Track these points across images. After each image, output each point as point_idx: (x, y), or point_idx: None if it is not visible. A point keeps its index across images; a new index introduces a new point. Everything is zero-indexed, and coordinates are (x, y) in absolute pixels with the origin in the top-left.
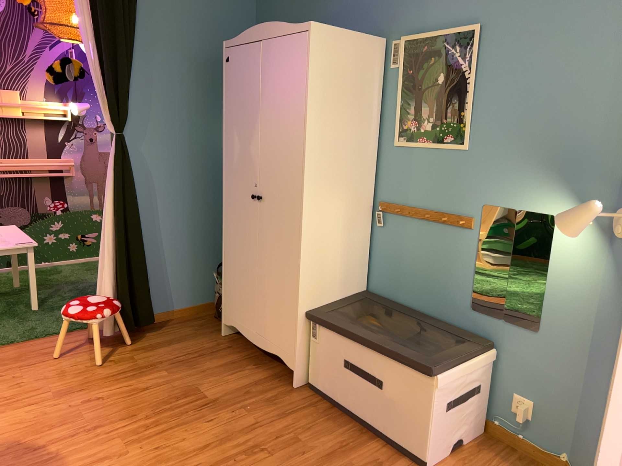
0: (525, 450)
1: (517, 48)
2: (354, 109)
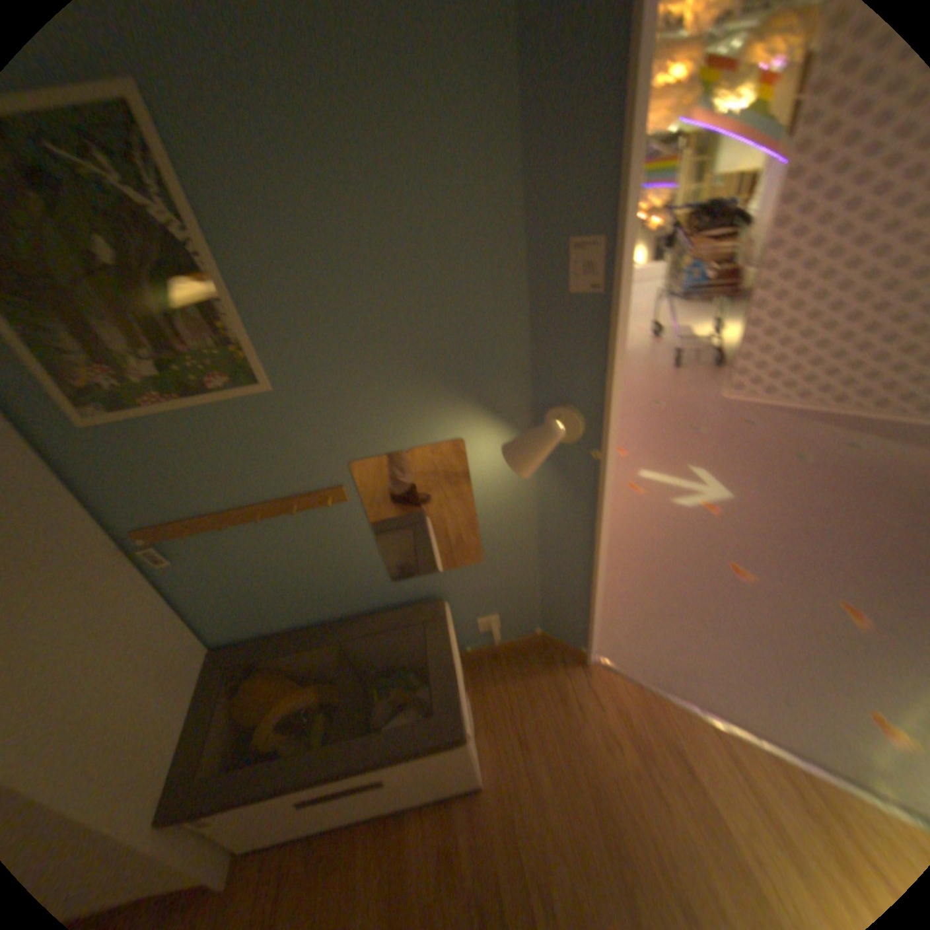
0: (503, 648)
1: (273, 147)
2: None
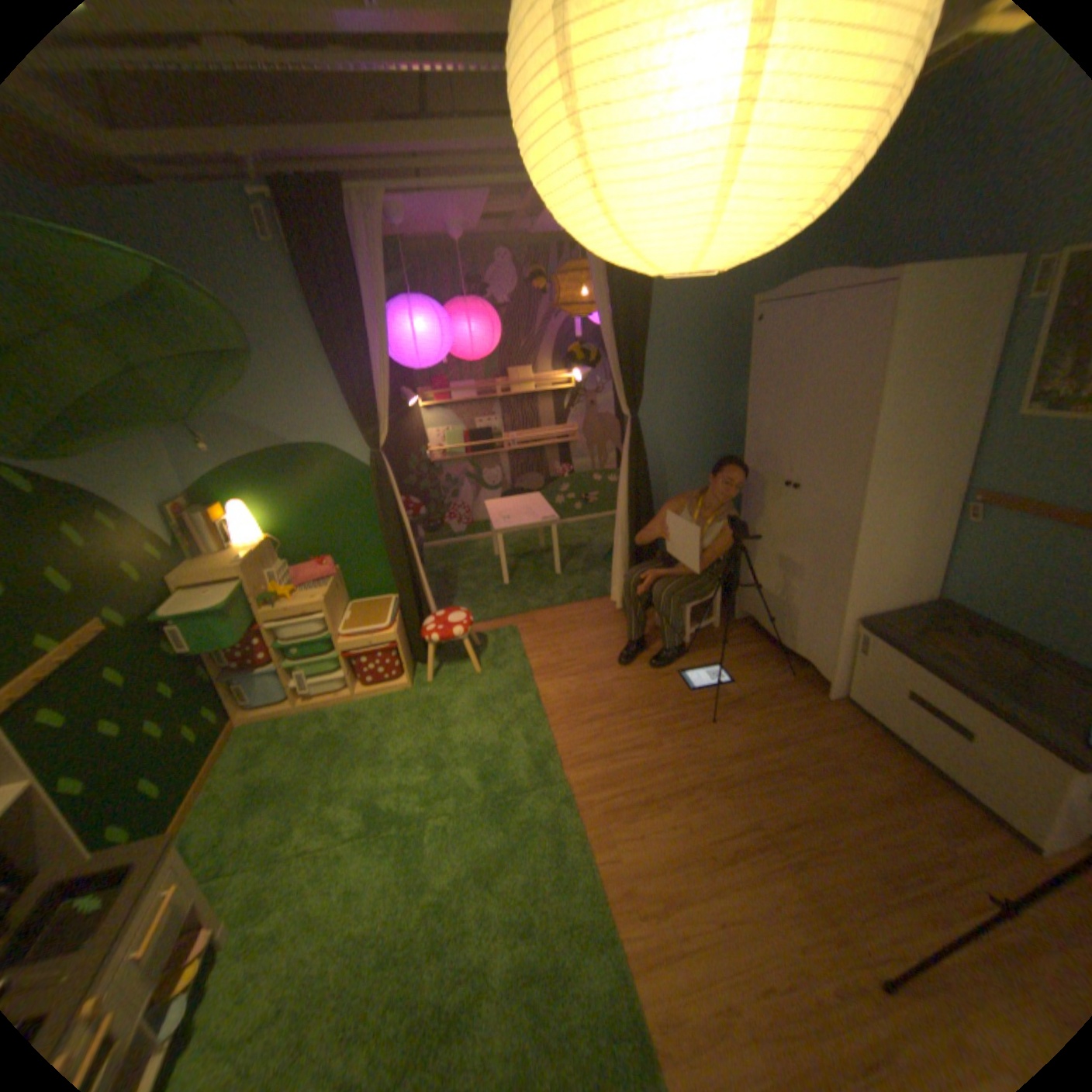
0: None
1: None
2: (953, 372)
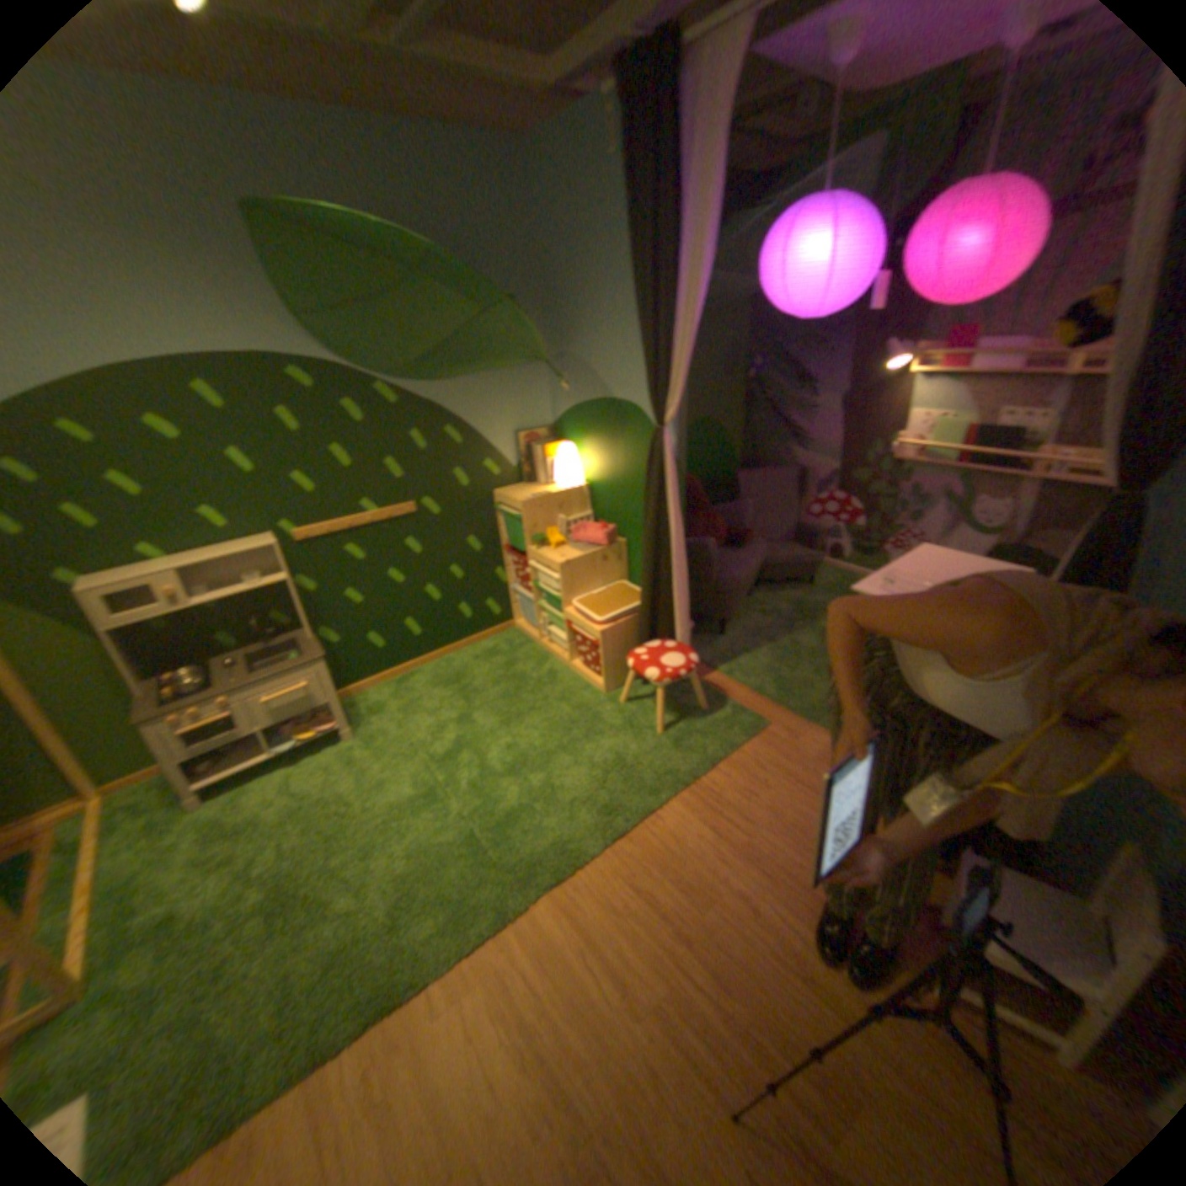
0: None
1: None
2: None
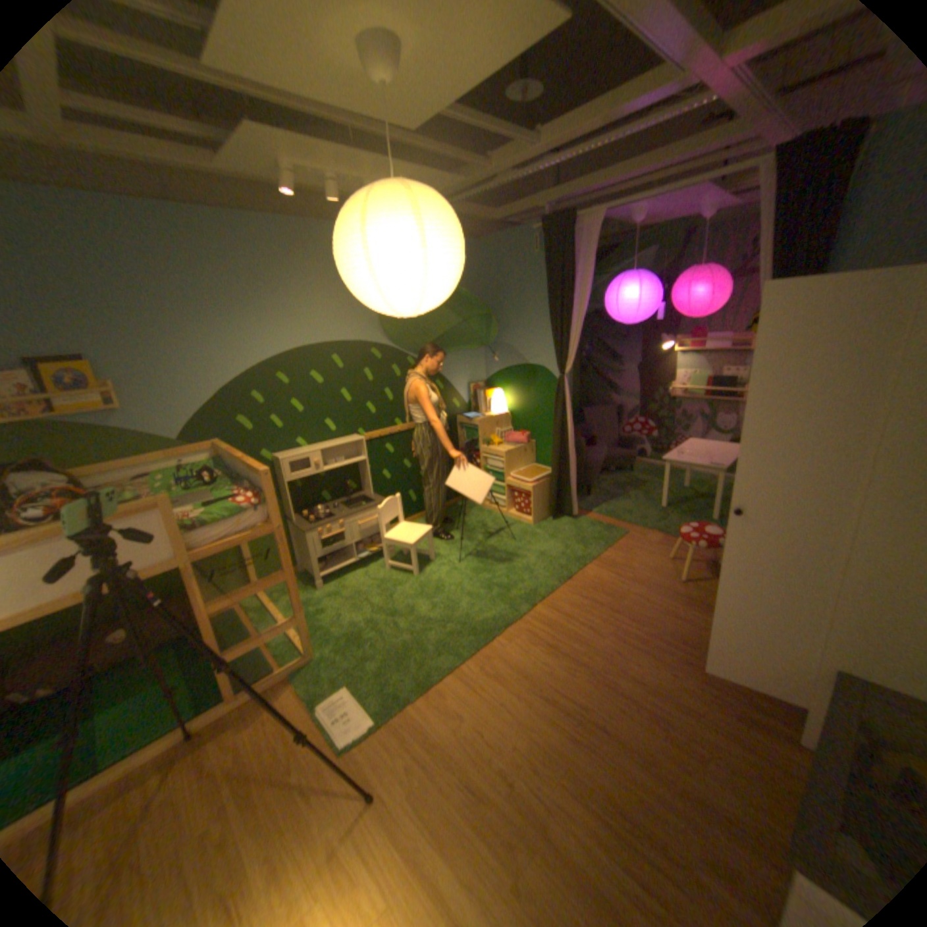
0: None
1: None
2: None
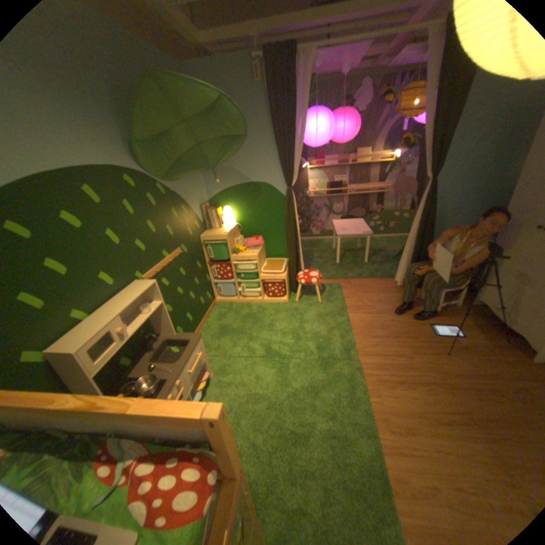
0: None
1: None
2: None
